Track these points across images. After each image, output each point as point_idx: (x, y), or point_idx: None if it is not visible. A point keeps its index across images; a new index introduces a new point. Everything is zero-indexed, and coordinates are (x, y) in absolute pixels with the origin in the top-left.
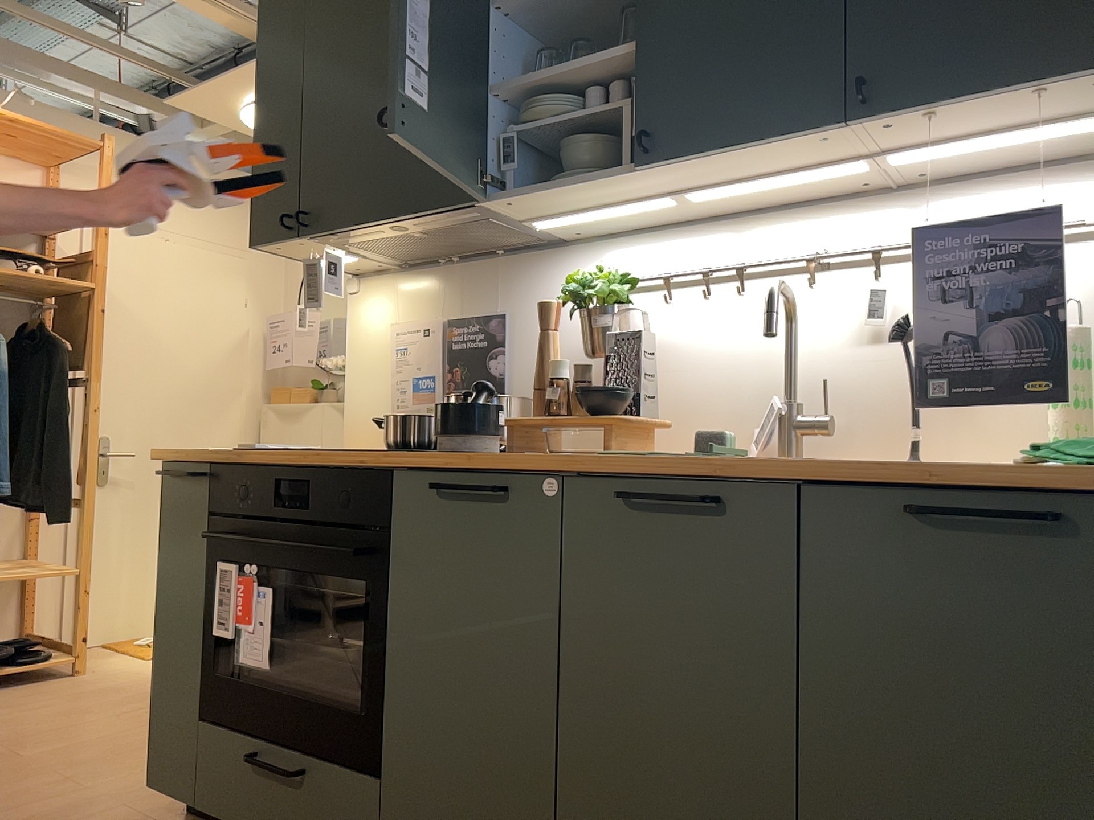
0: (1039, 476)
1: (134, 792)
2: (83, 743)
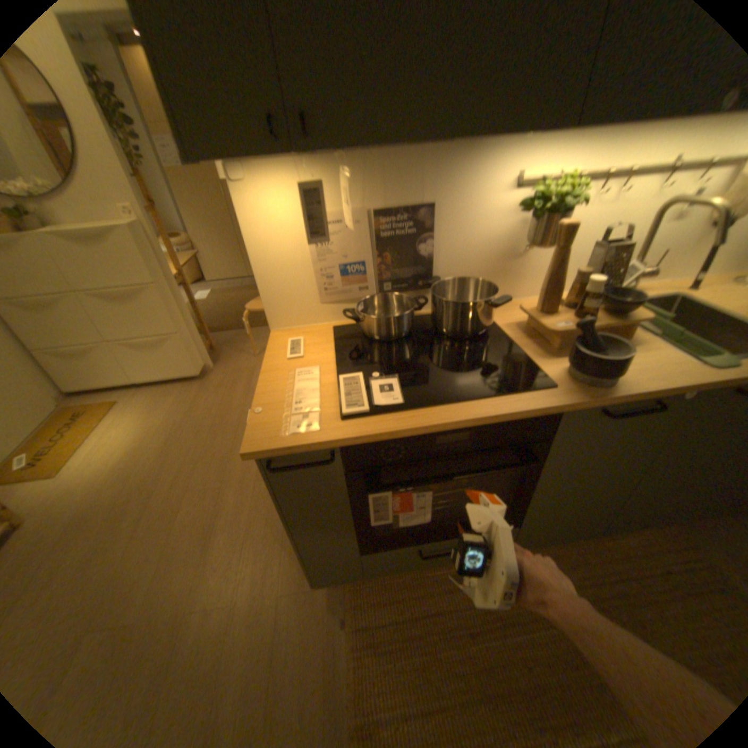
0: None
1: (264, 582)
2: (155, 576)
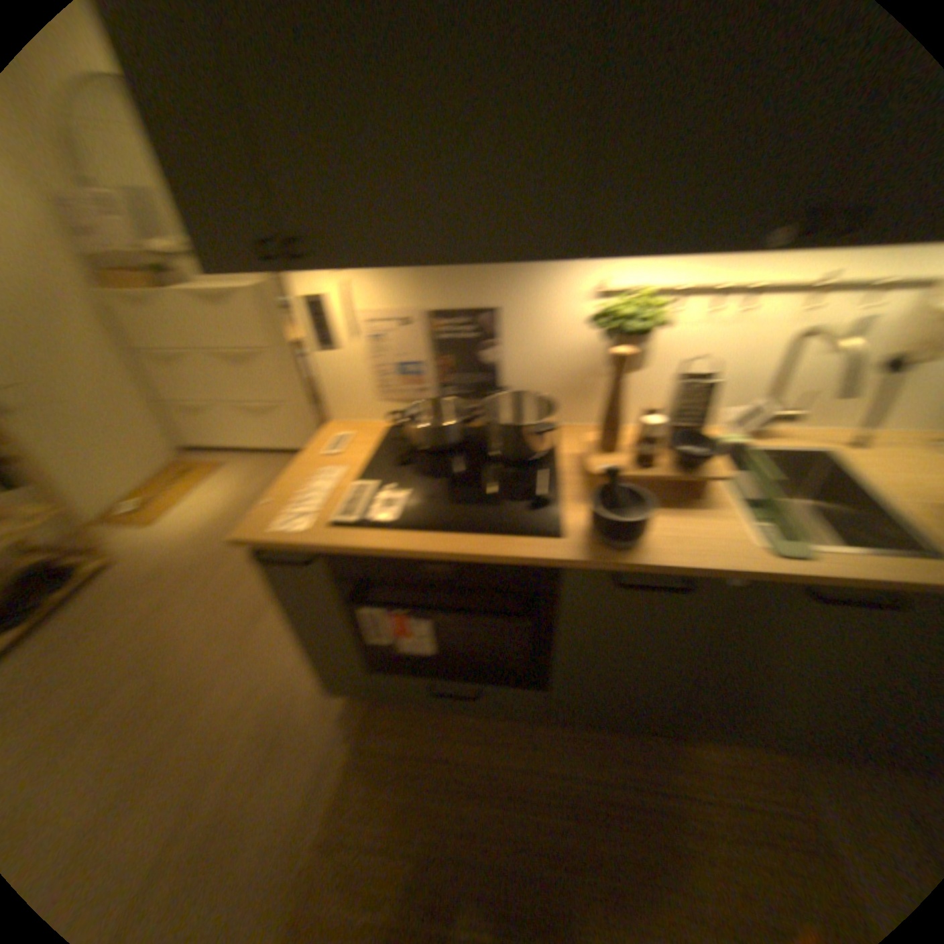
0: None
1: (295, 673)
2: (208, 639)
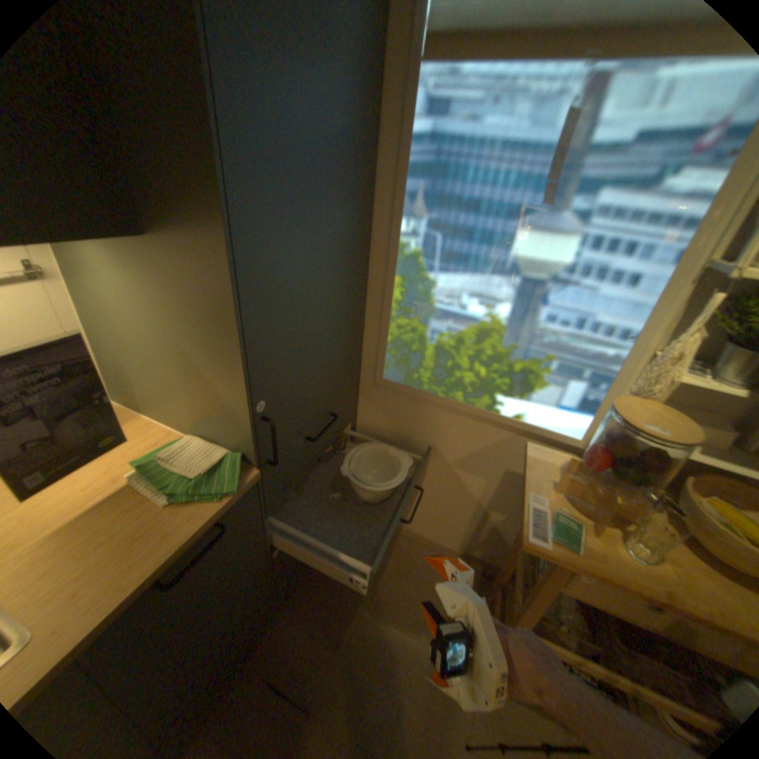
0: (213, 522)
1: None
2: None
